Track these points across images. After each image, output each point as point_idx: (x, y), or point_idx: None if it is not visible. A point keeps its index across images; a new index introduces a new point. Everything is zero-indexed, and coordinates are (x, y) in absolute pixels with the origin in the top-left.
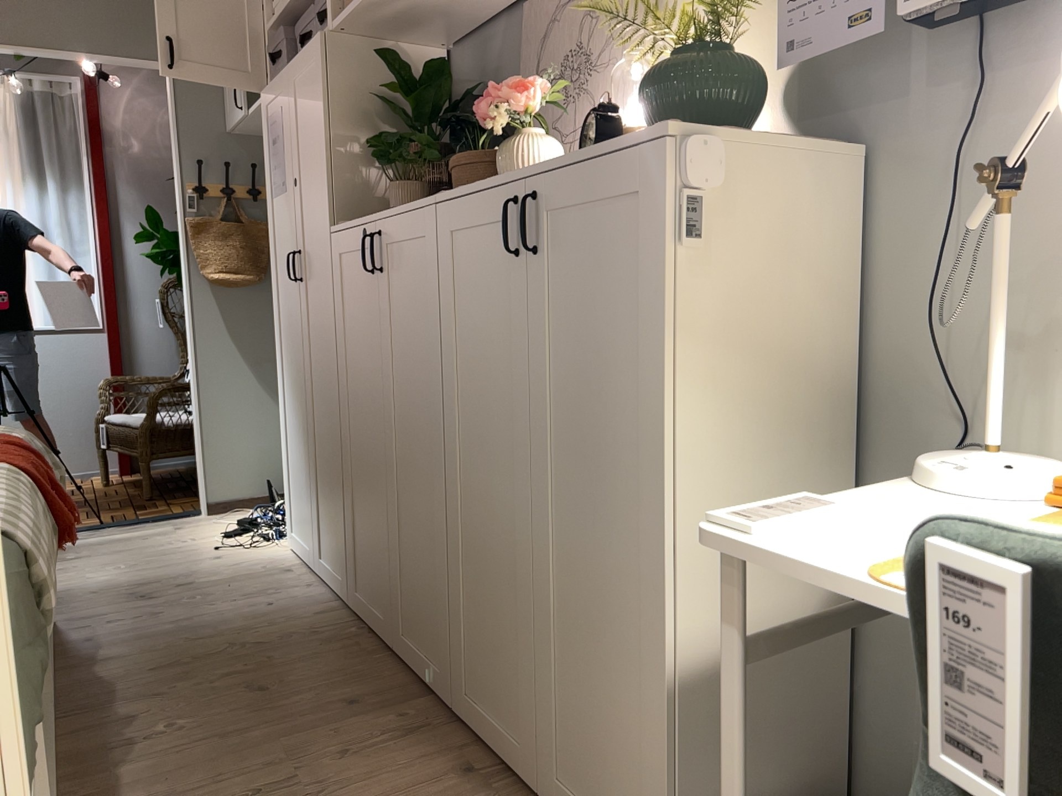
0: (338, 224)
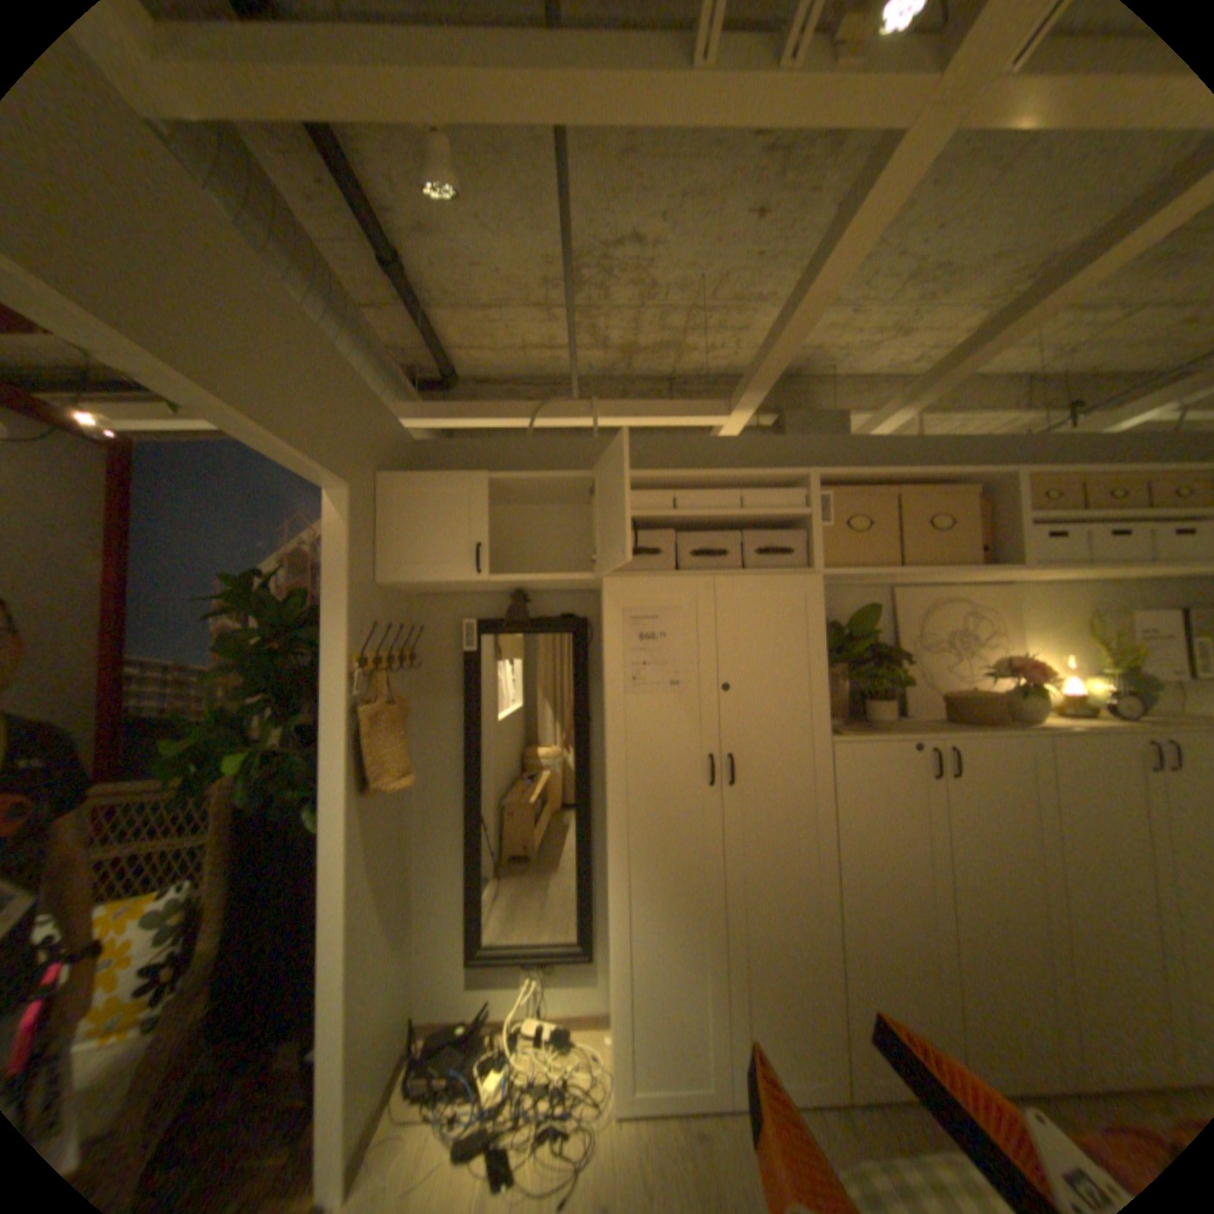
0: (847, 736)
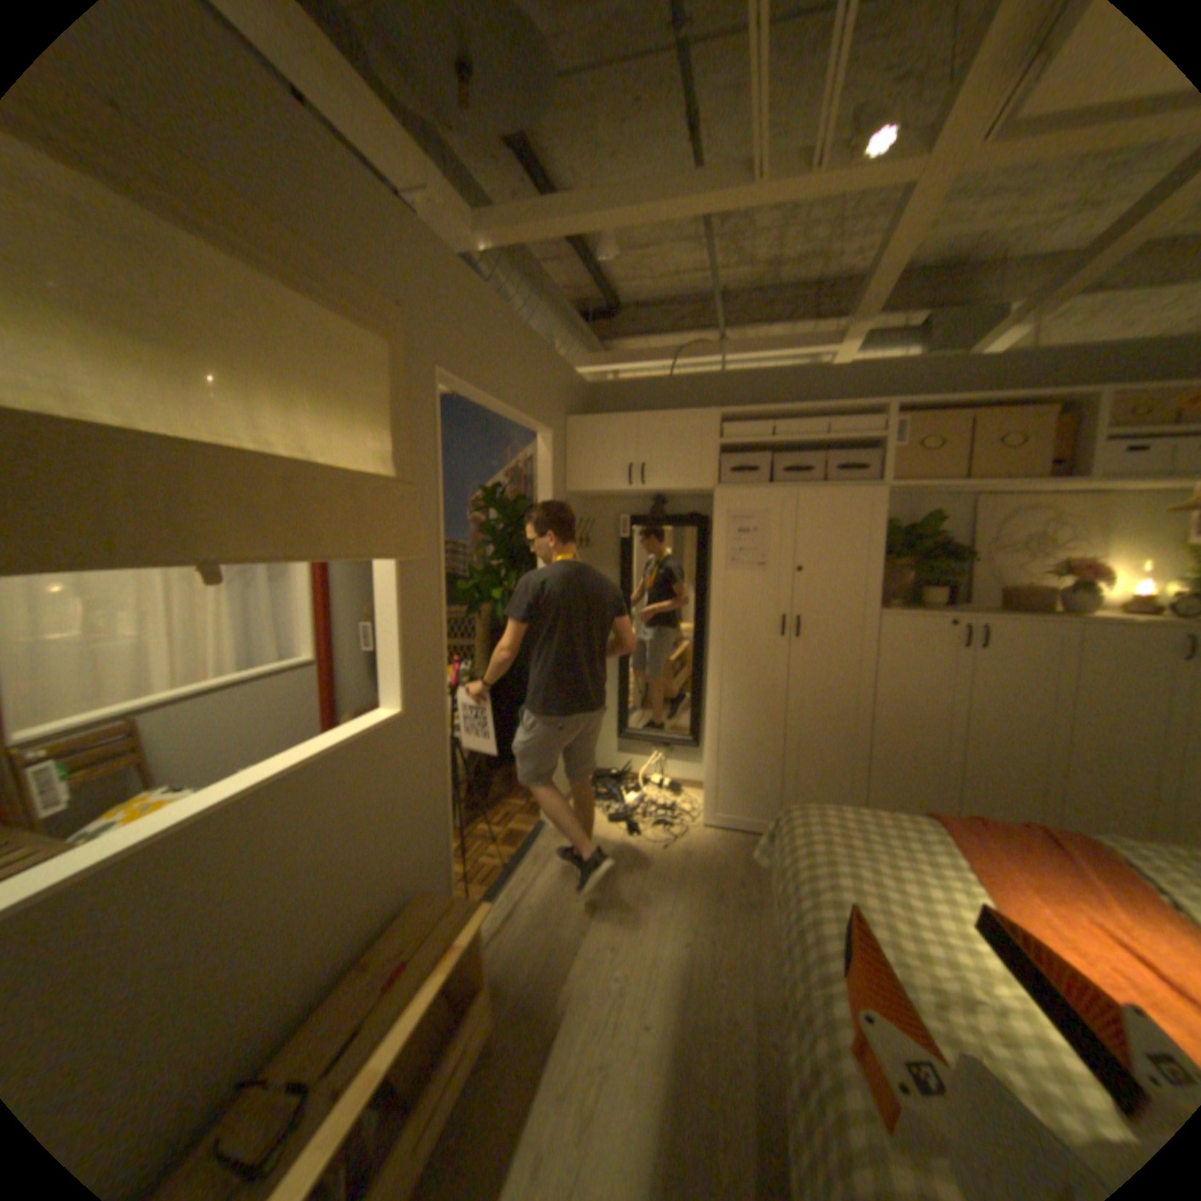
0: (894, 612)
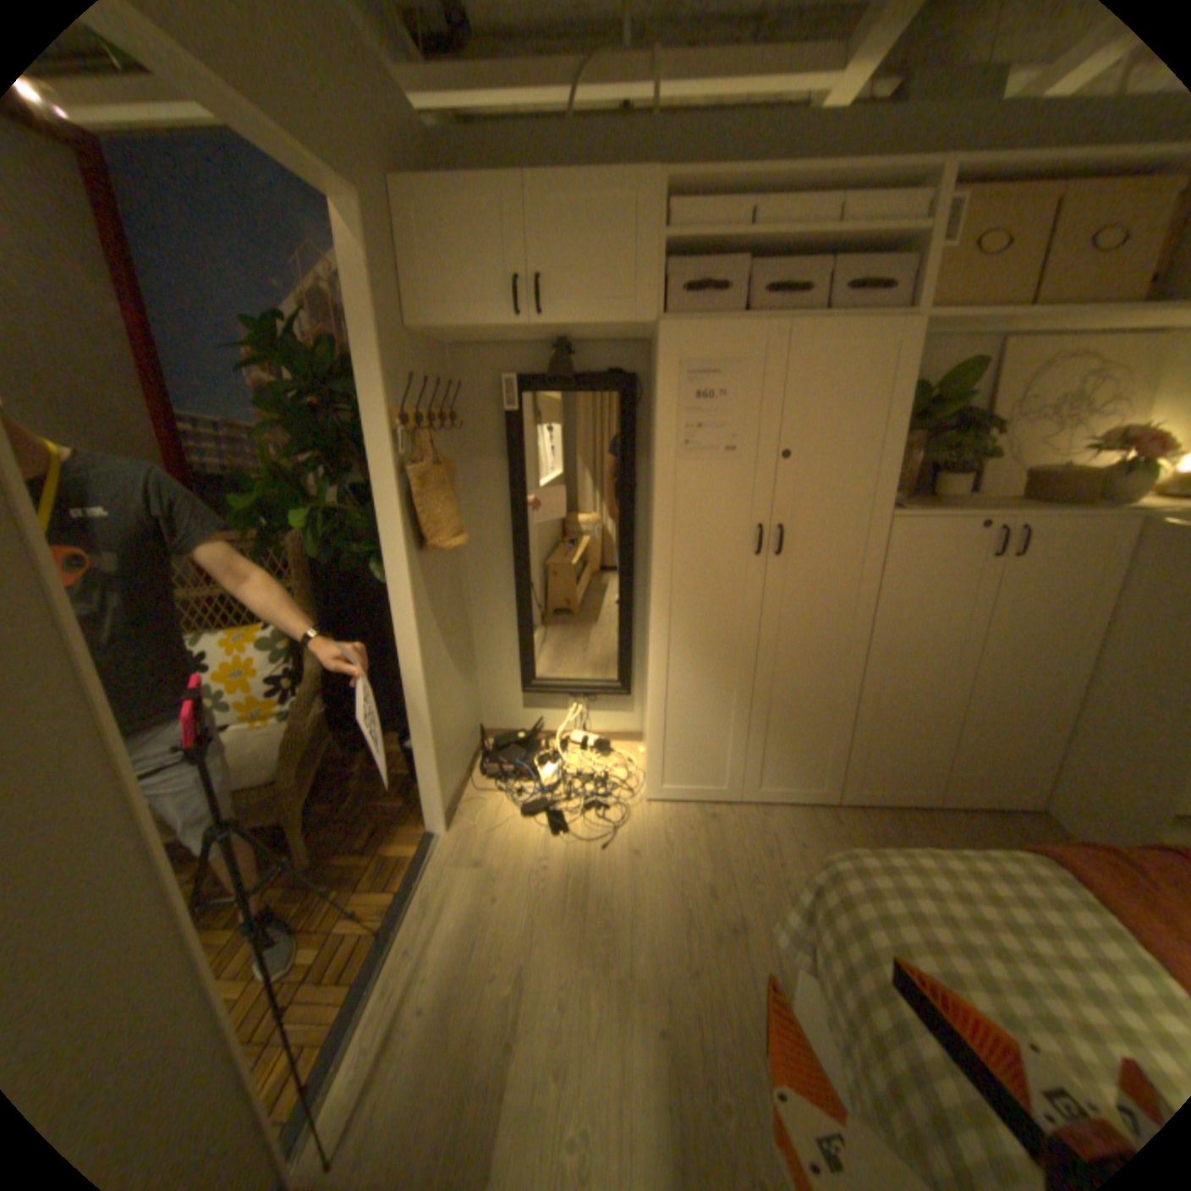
0: (912, 511)
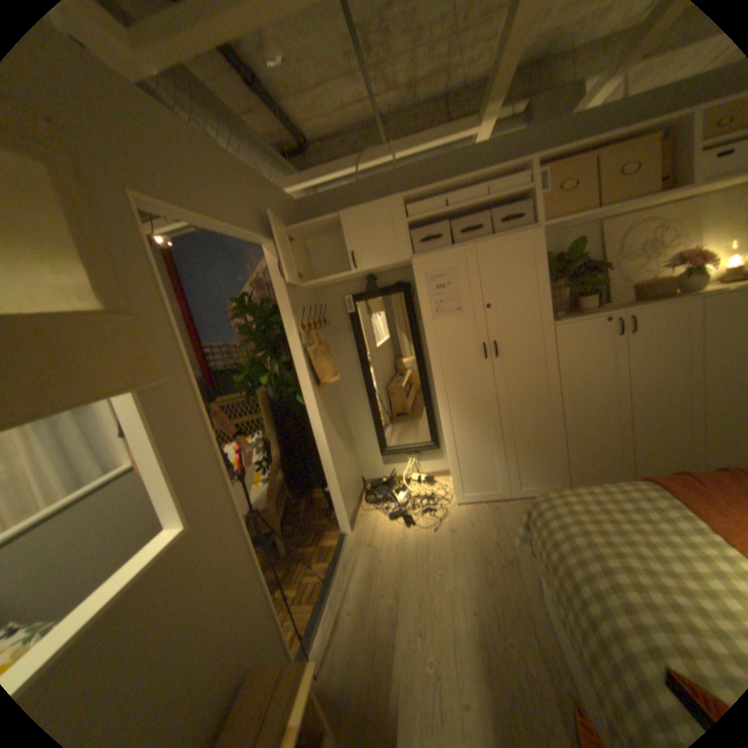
0: (563, 320)
